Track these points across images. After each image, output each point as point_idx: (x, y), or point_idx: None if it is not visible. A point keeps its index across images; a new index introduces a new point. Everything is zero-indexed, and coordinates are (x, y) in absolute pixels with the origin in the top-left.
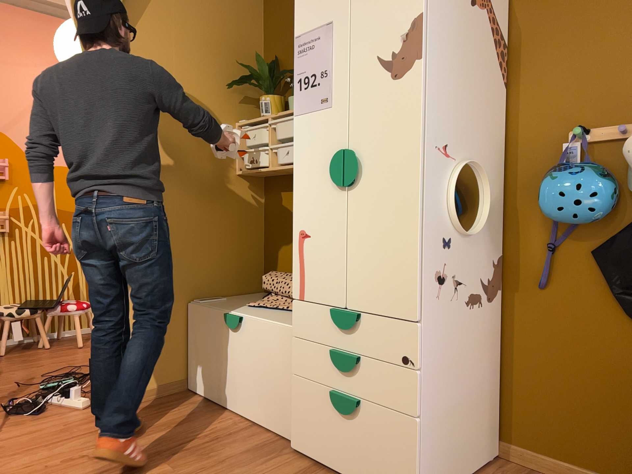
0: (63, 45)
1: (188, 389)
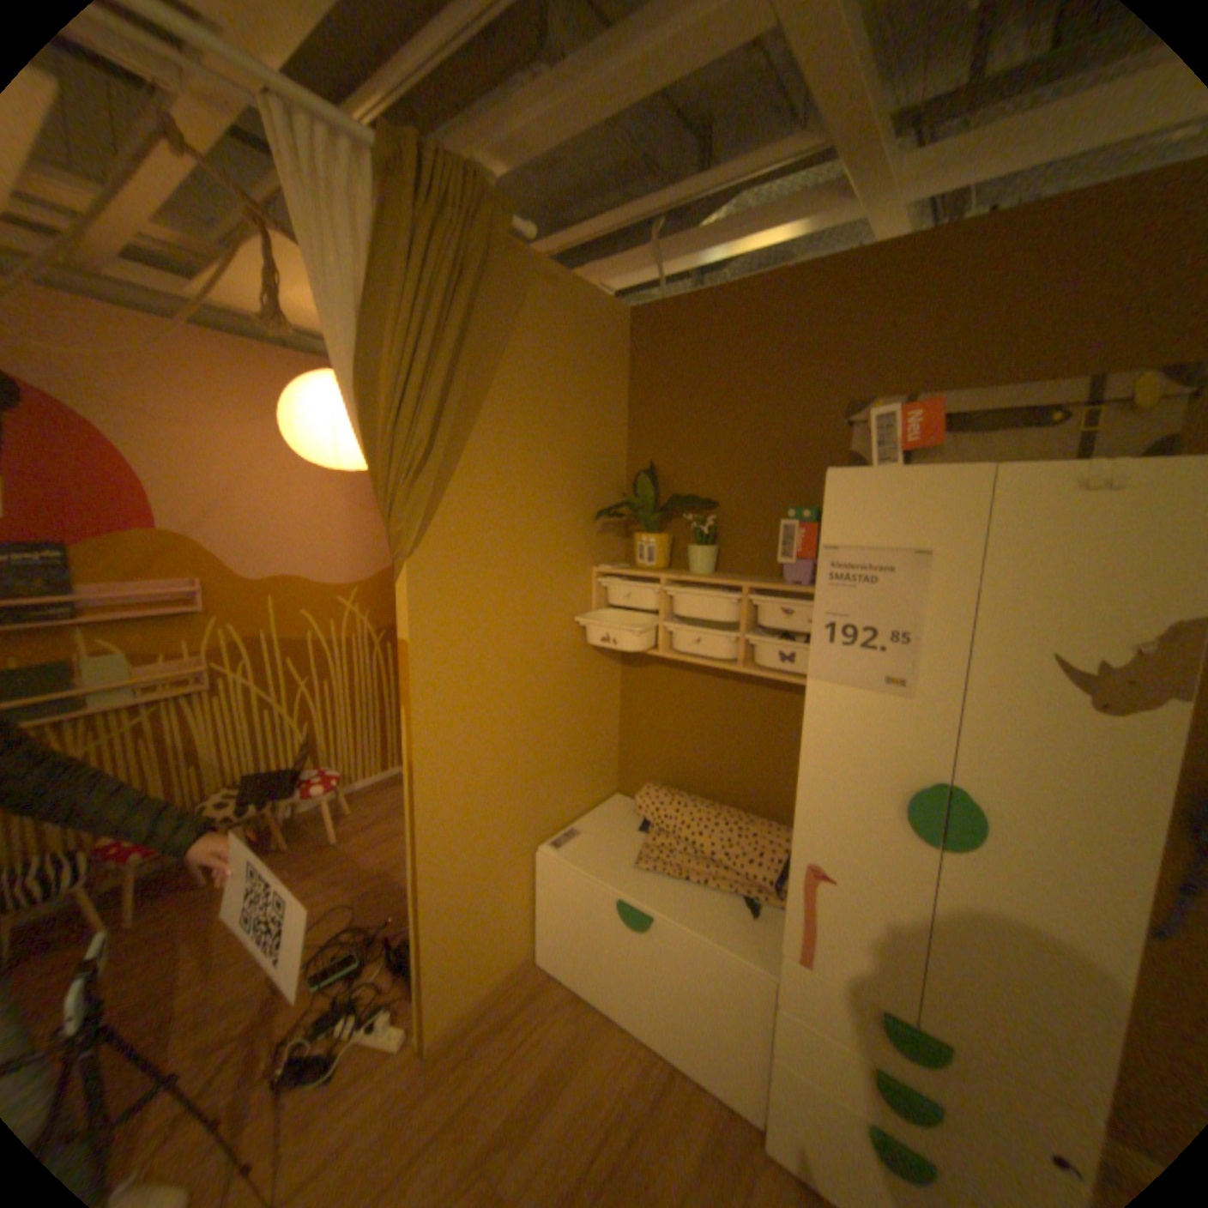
0: (293, 422)
1: (537, 963)
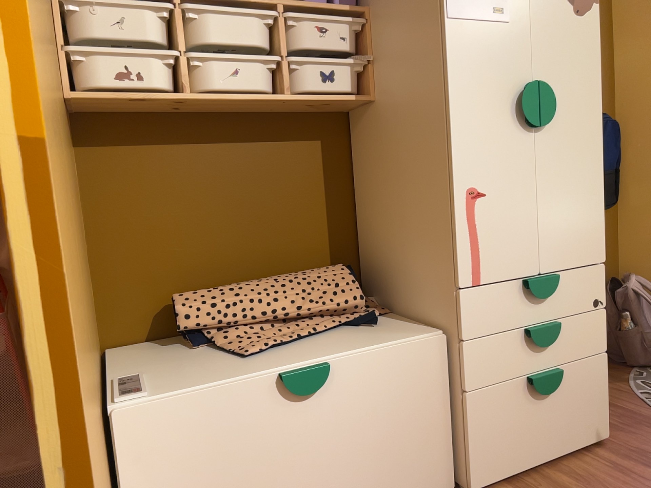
0: None
1: None
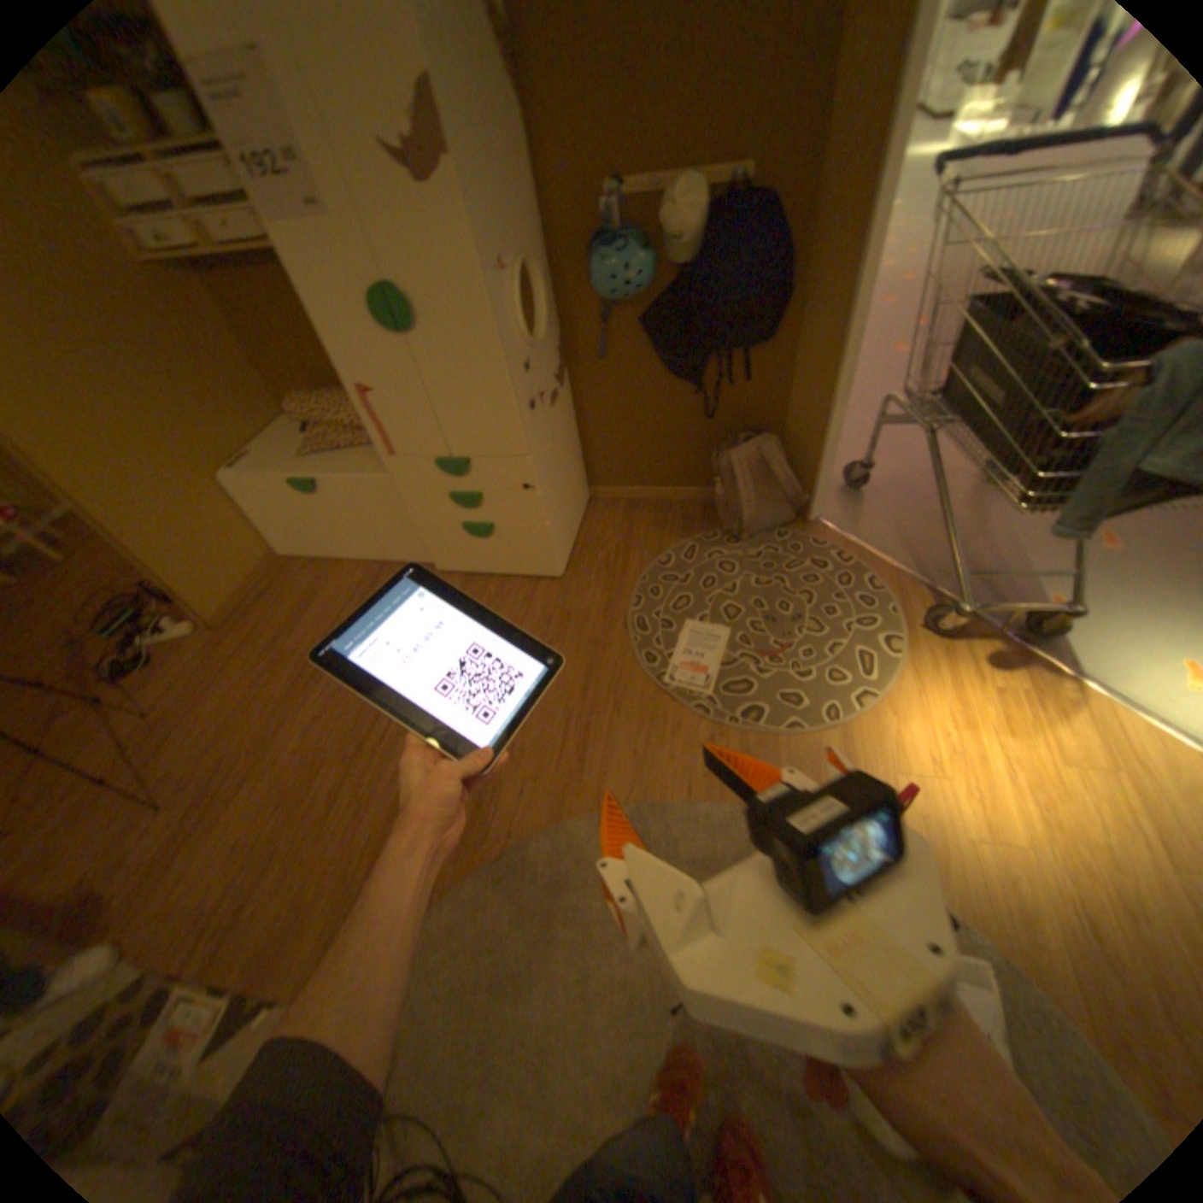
0: None
1: (277, 558)
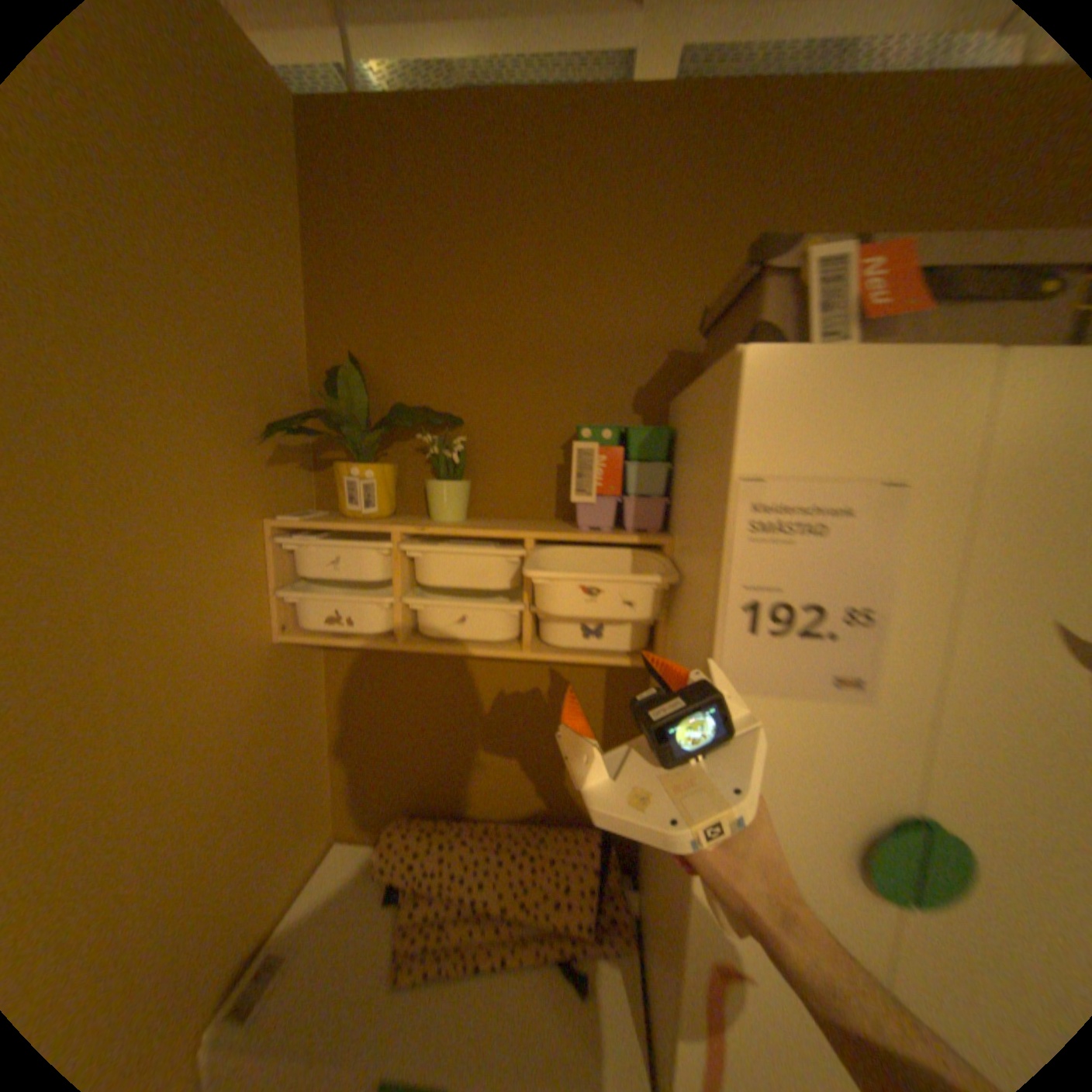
0: None
1: None
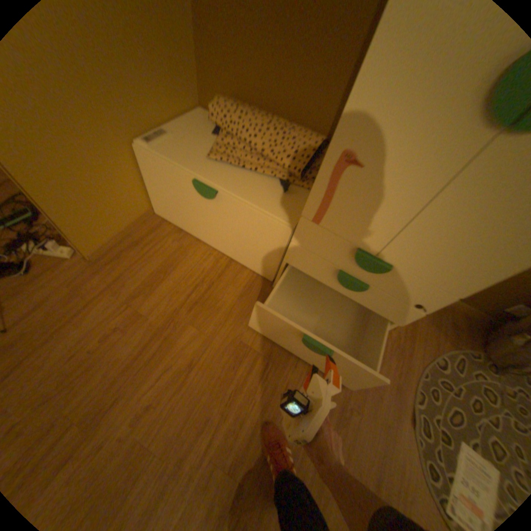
0: None
1: (155, 212)
